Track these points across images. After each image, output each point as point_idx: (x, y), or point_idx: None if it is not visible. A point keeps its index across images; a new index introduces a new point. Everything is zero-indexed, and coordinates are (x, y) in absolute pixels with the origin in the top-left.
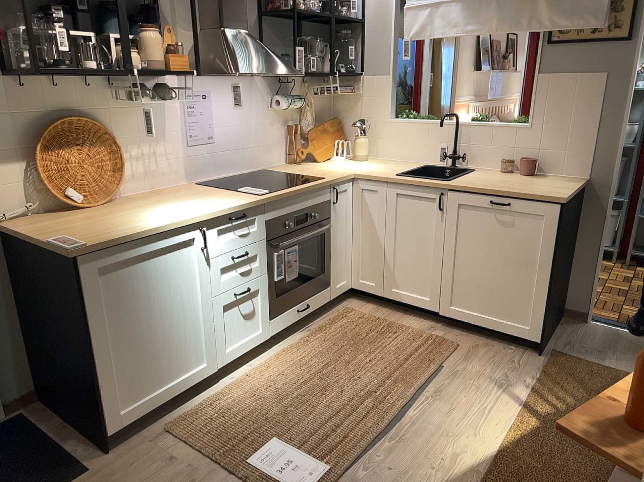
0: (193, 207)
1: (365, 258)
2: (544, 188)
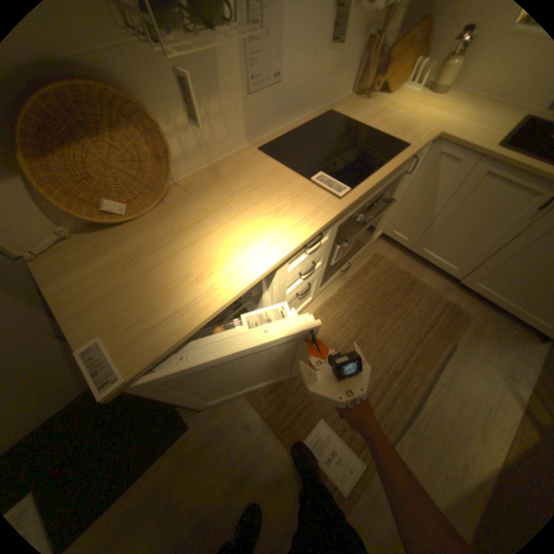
0: (262, 231)
1: (406, 216)
2: None
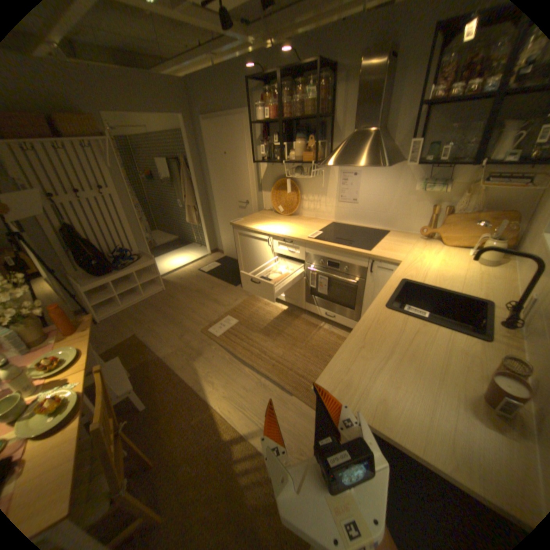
0: (282, 229)
1: None
2: (373, 387)
